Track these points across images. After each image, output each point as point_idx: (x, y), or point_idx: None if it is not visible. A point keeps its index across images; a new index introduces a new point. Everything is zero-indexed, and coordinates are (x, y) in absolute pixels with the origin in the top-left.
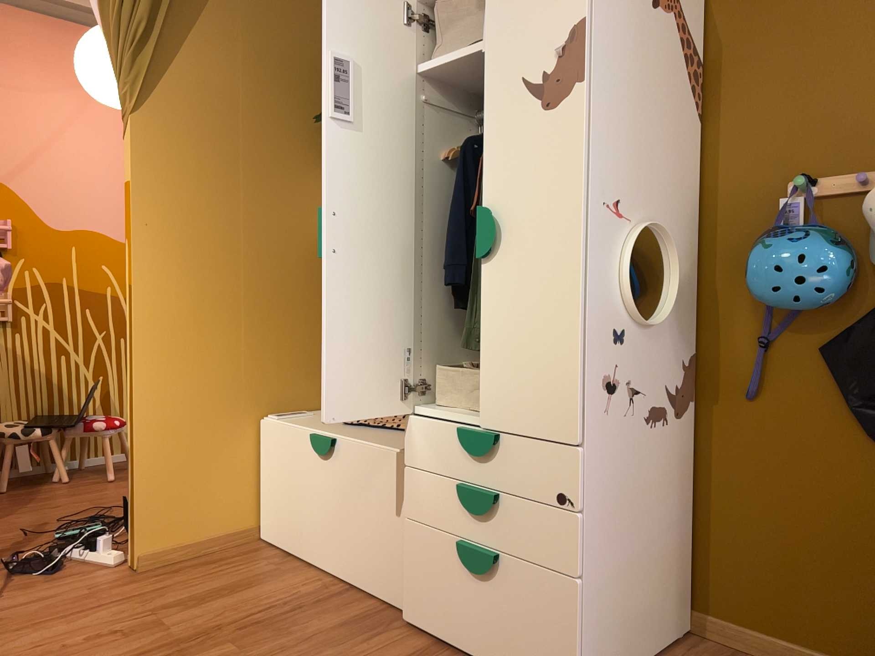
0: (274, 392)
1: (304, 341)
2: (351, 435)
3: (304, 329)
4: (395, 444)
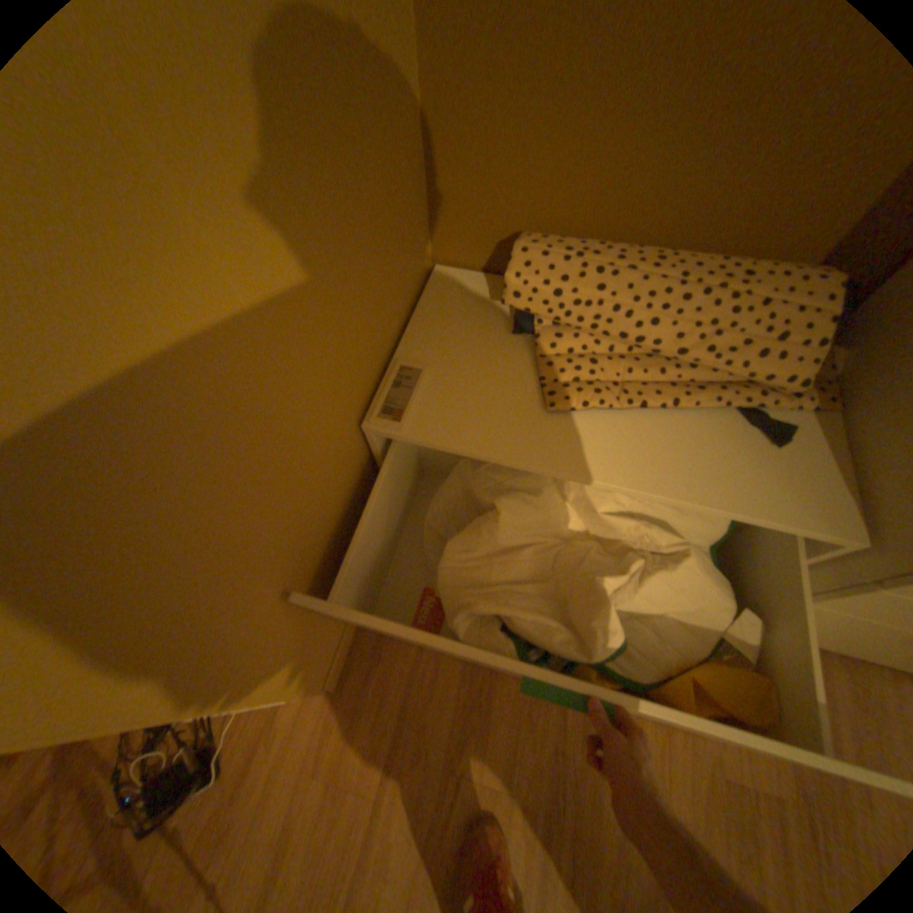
0: (354, 369)
1: (358, 211)
2: (641, 472)
3: (350, 175)
4: (765, 491)
